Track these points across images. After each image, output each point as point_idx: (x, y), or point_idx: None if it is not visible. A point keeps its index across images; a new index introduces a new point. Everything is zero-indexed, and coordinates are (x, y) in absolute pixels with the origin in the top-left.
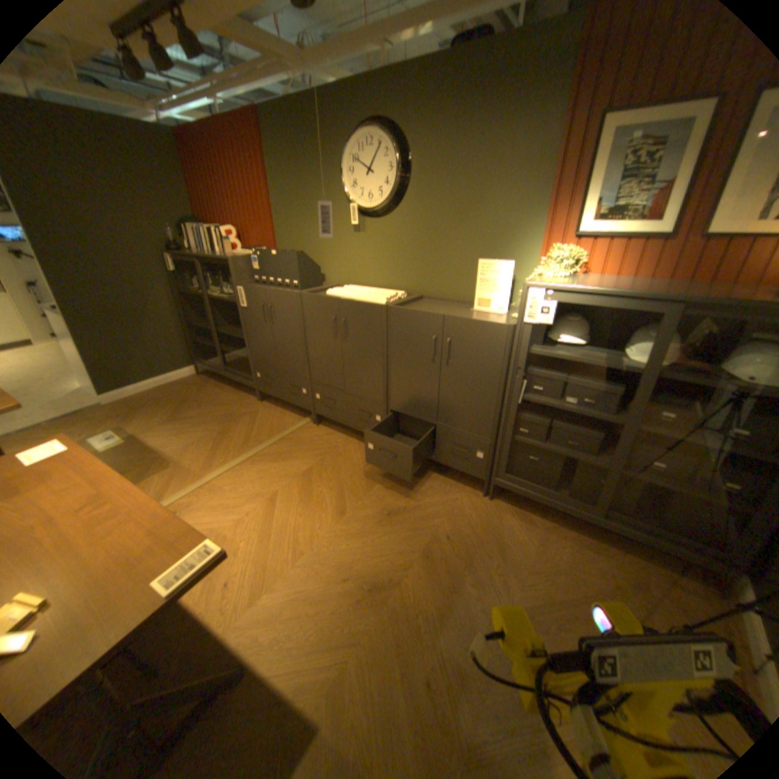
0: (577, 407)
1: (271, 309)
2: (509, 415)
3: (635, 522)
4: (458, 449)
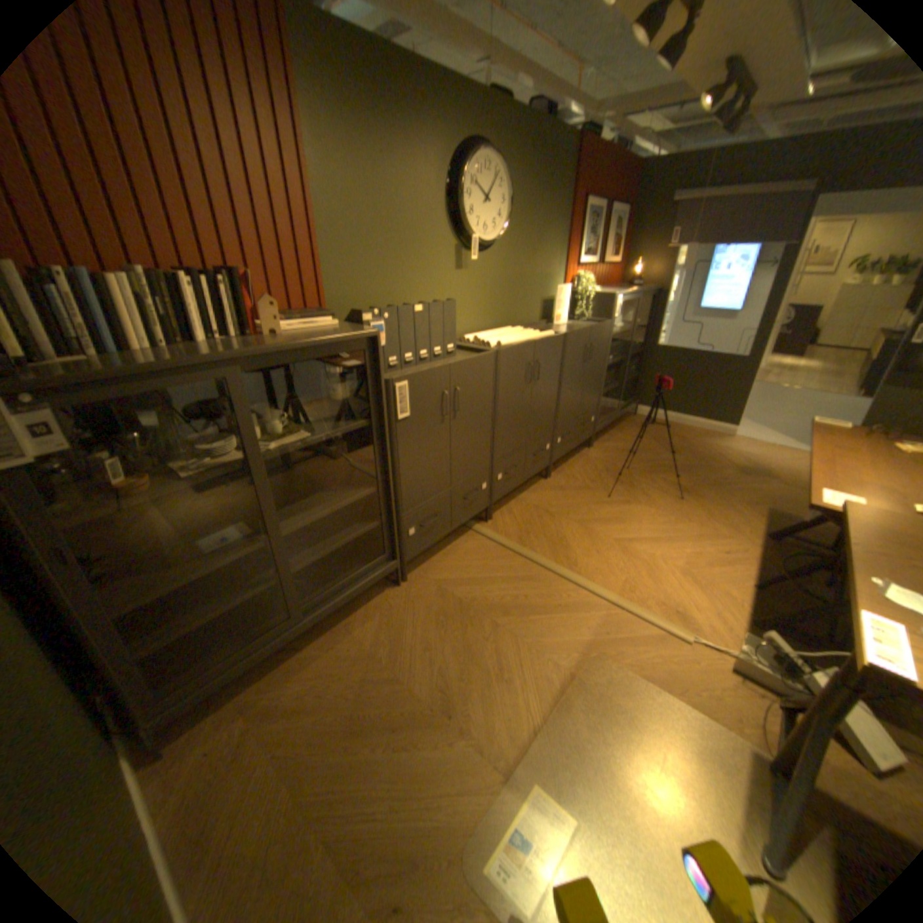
0: (612, 360)
1: (456, 394)
2: (603, 381)
3: (623, 405)
4: (586, 425)
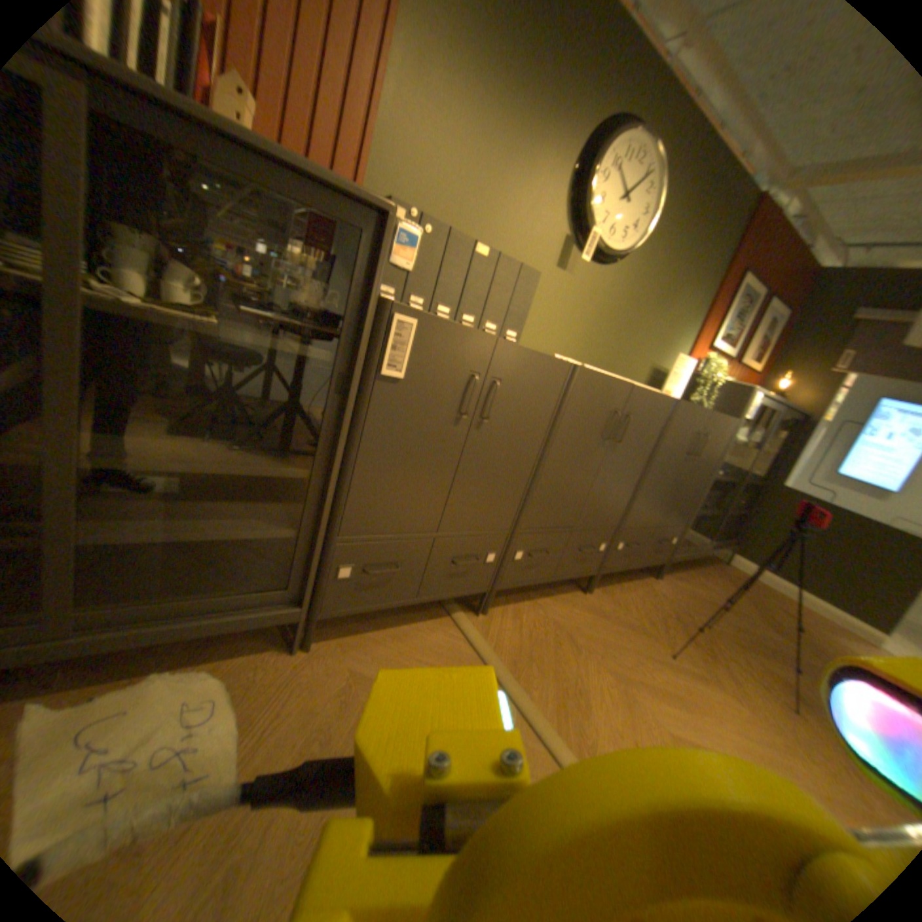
0: (721, 476)
1: (492, 390)
2: (704, 495)
3: (717, 542)
4: (663, 543)
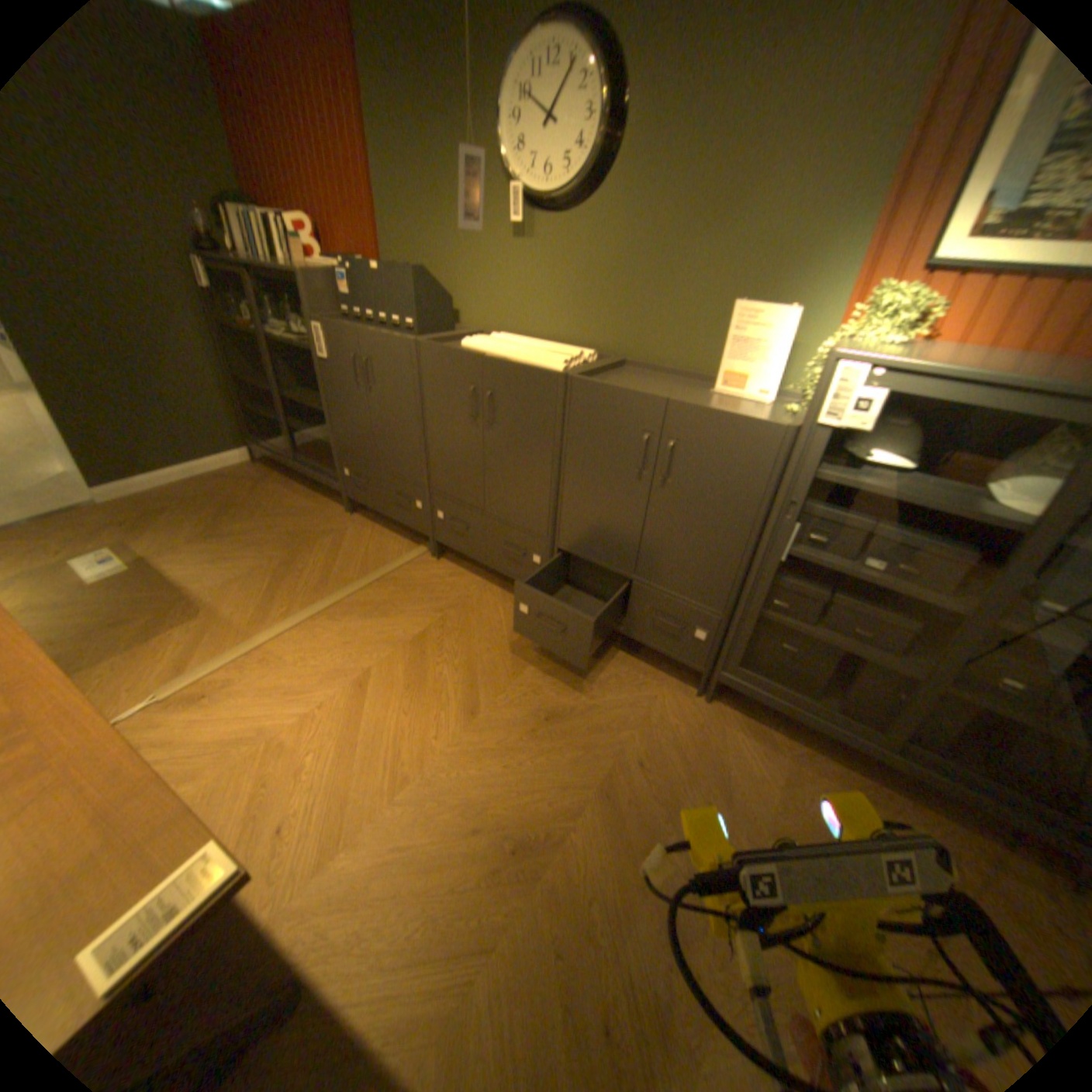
0: (884, 576)
1: (366, 365)
2: (761, 579)
3: (949, 765)
4: (665, 622)
